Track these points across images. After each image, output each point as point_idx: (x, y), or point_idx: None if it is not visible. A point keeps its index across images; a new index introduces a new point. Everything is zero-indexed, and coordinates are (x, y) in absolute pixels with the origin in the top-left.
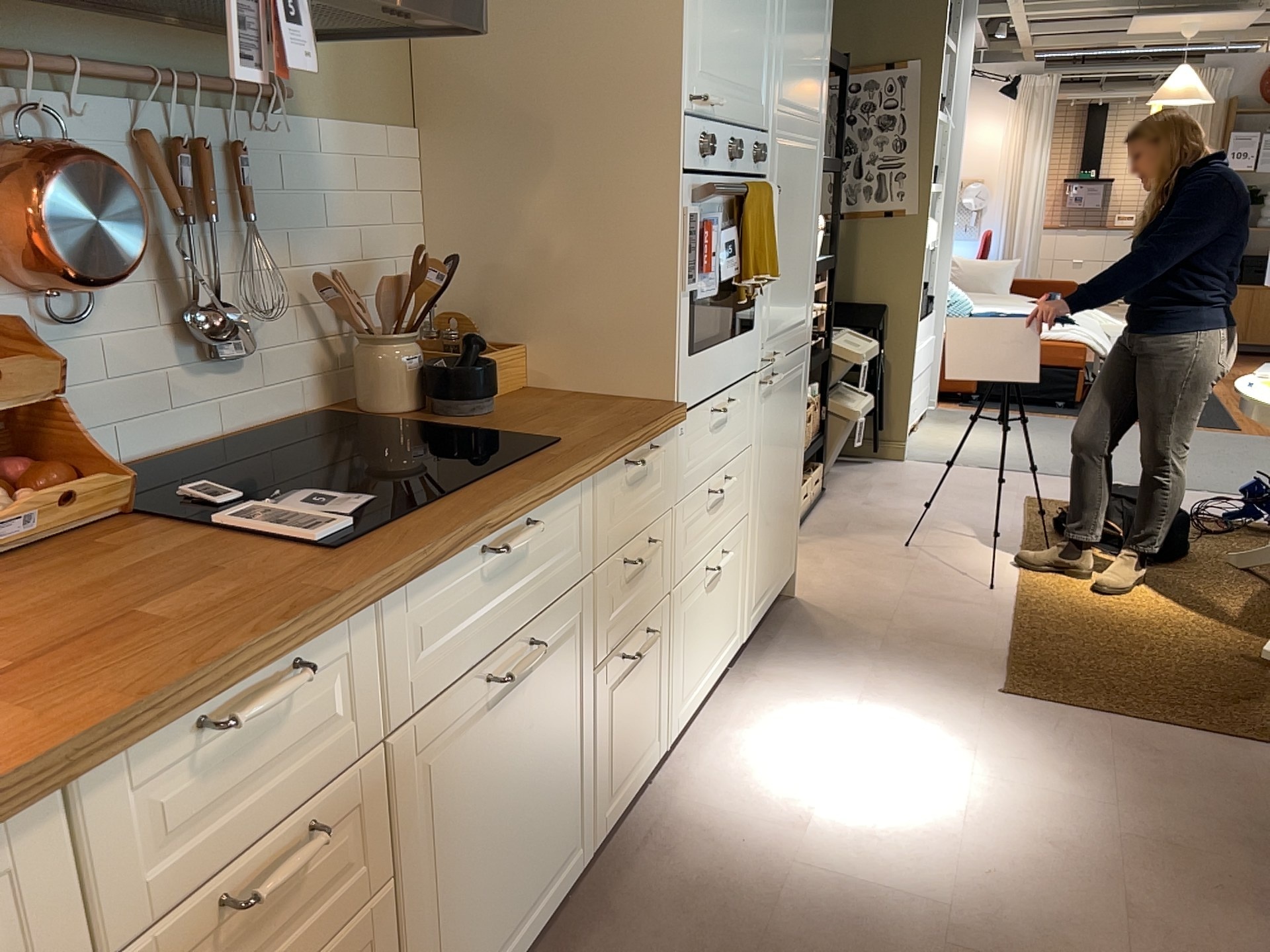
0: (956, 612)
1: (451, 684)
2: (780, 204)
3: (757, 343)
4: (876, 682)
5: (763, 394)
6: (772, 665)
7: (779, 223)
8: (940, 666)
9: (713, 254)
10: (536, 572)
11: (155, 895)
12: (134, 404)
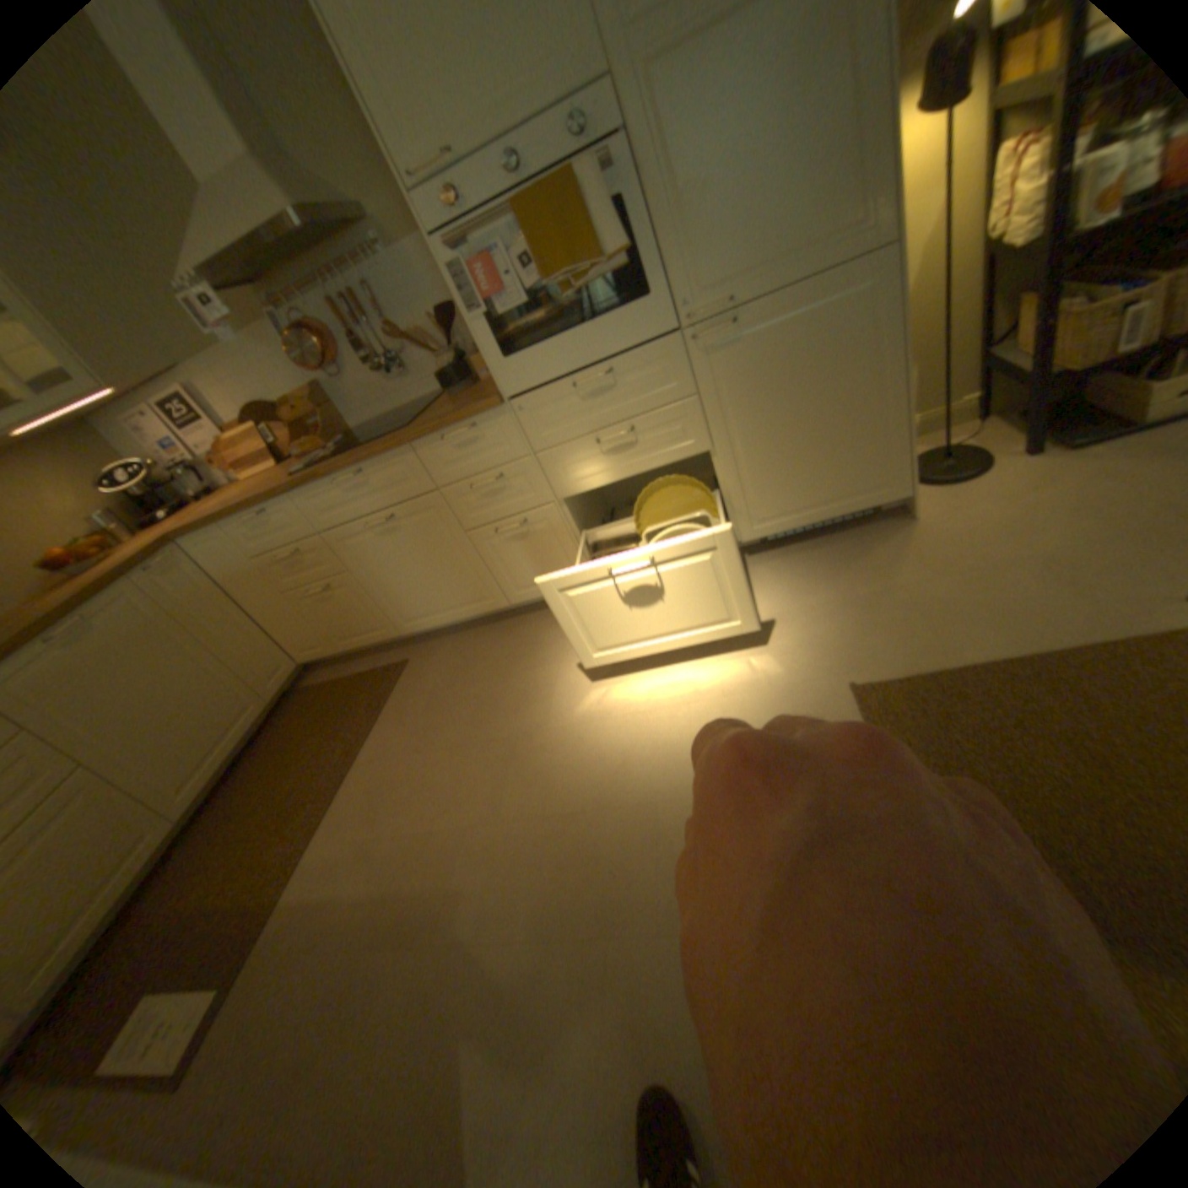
0: (1041, 604)
1: (352, 522)
2: (680, 130)
3: (663, 305)
4: (795, 617)
5: (711, 344)
6: (773, 567)
7: (686, 154)
8: (871, 637)
9: (504, 272)
10: (384, 488)
11: (257, 549)
12: (373, 396)
